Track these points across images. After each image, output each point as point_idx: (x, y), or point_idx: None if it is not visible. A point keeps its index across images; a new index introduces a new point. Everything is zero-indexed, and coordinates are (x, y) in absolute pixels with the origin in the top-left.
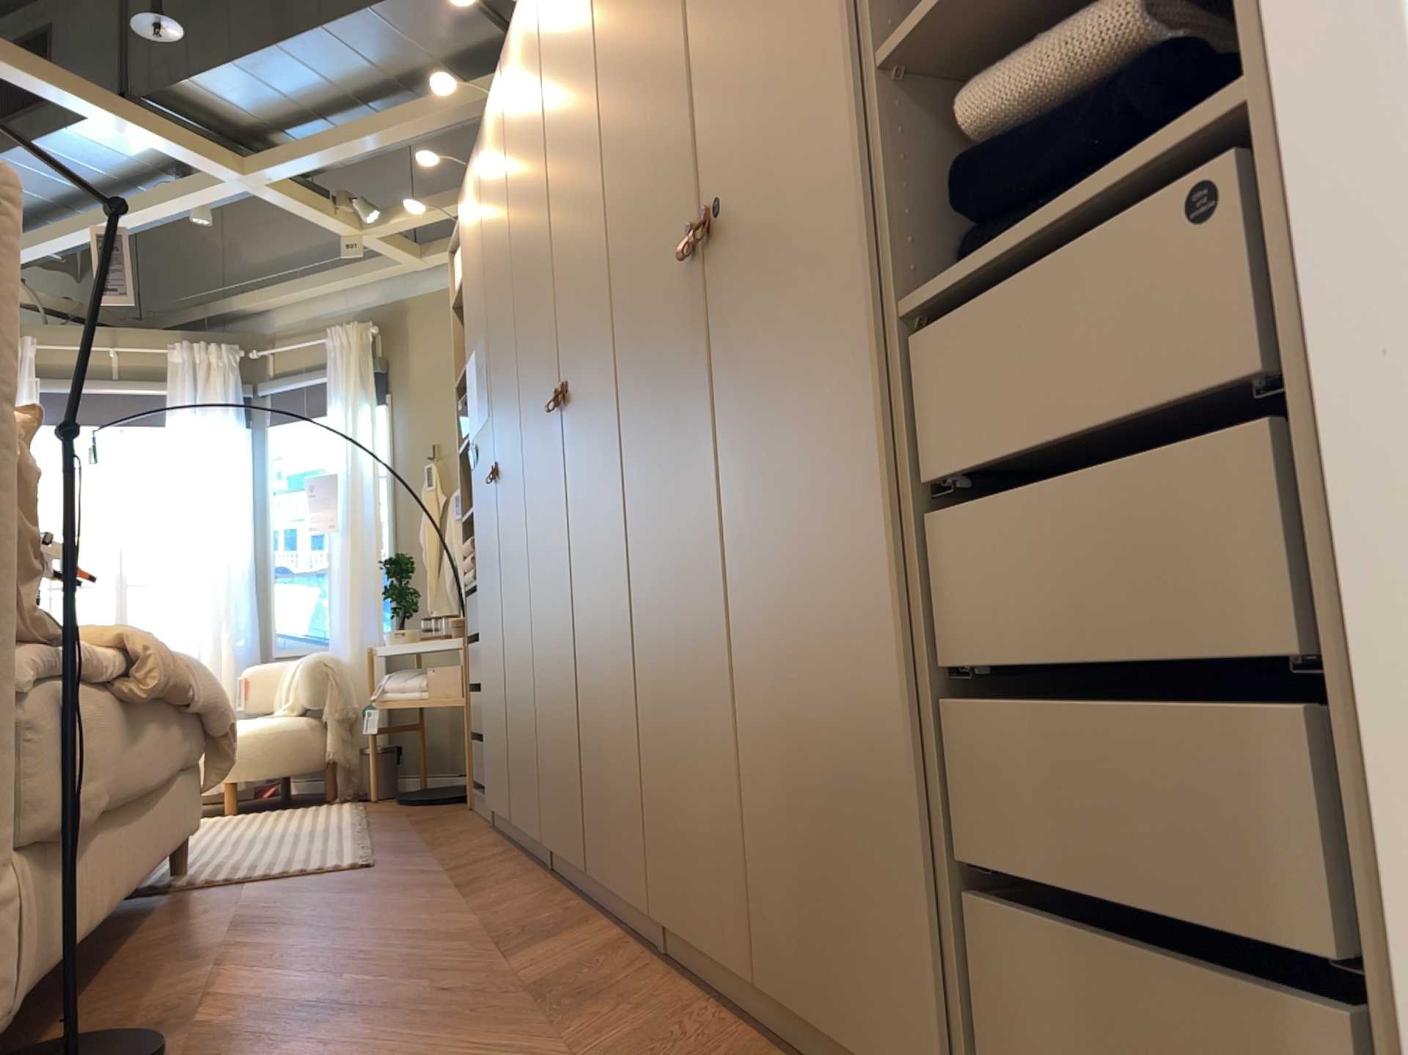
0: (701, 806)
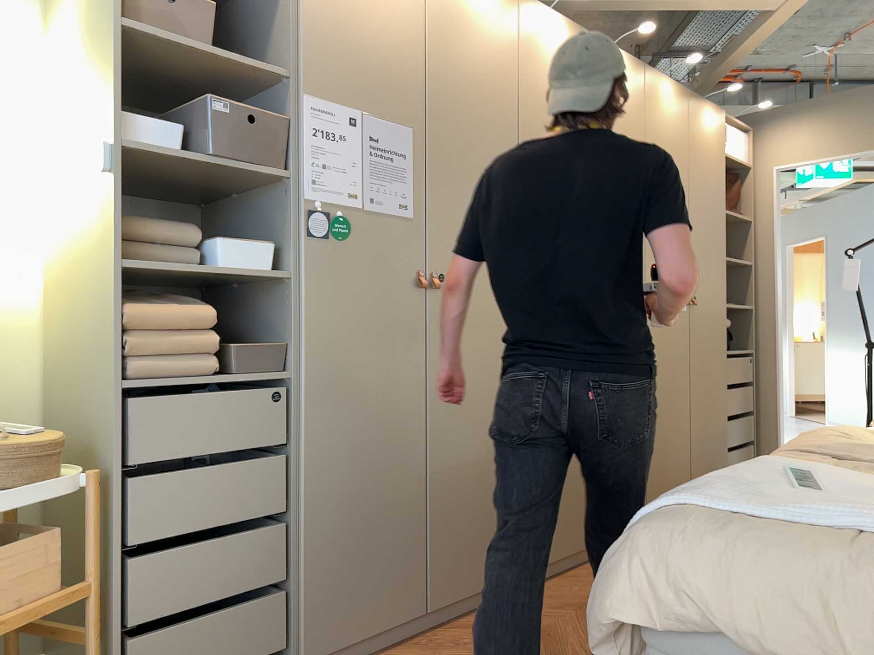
0: (678, 471)
